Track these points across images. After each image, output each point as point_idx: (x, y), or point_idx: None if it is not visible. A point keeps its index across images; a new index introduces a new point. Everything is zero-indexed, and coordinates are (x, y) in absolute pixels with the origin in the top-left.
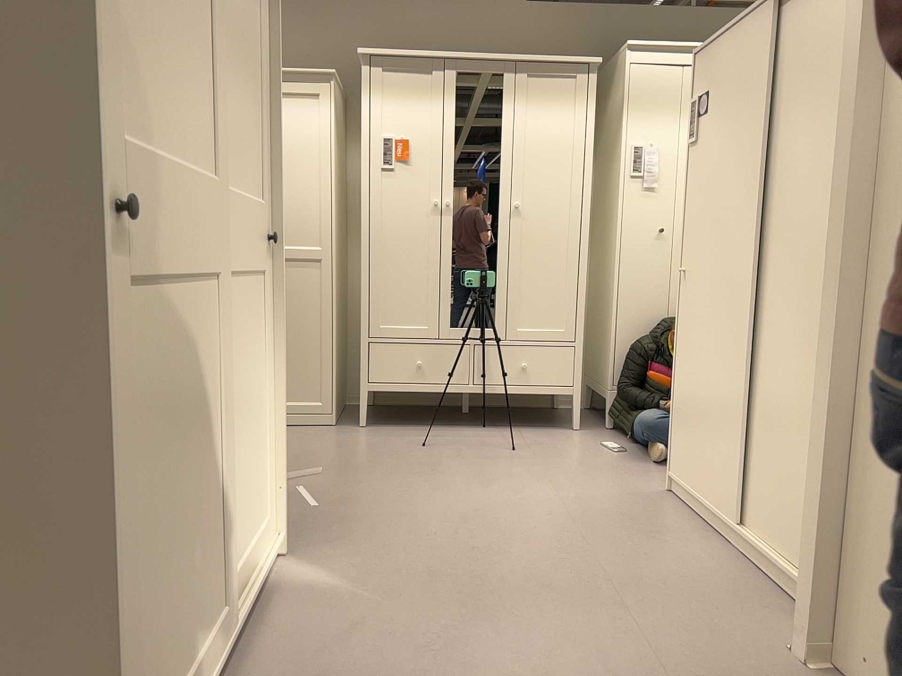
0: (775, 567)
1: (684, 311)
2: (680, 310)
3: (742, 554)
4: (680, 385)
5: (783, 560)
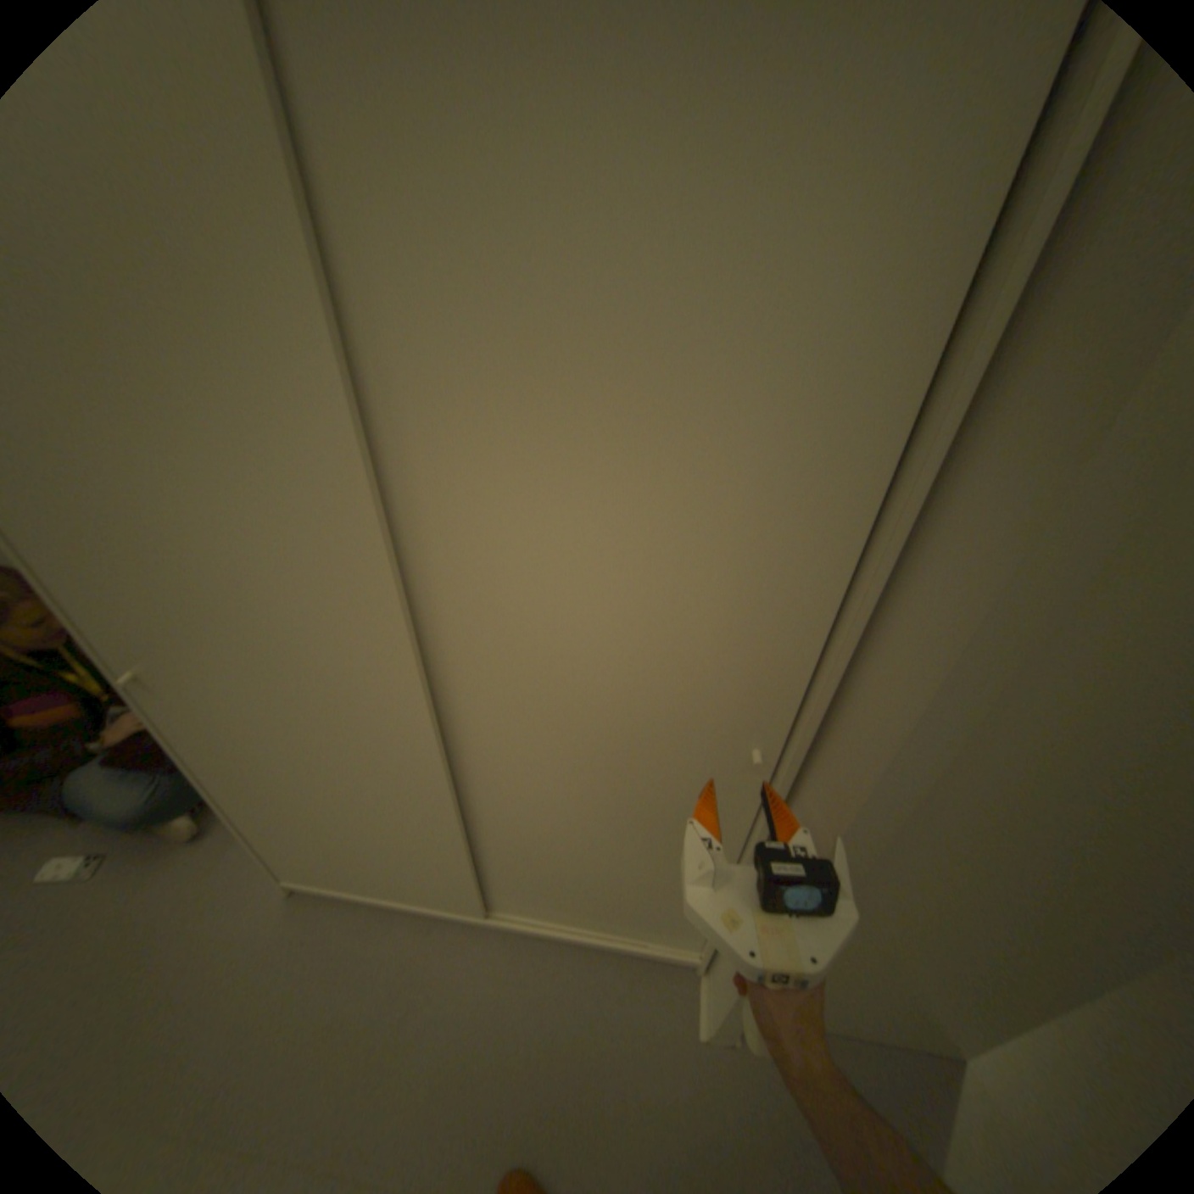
0: (575, 943)
1: (178, 732)
2: (160, 729)
3: (497, 931)
4: (239, 814)
5: (579, 933)
